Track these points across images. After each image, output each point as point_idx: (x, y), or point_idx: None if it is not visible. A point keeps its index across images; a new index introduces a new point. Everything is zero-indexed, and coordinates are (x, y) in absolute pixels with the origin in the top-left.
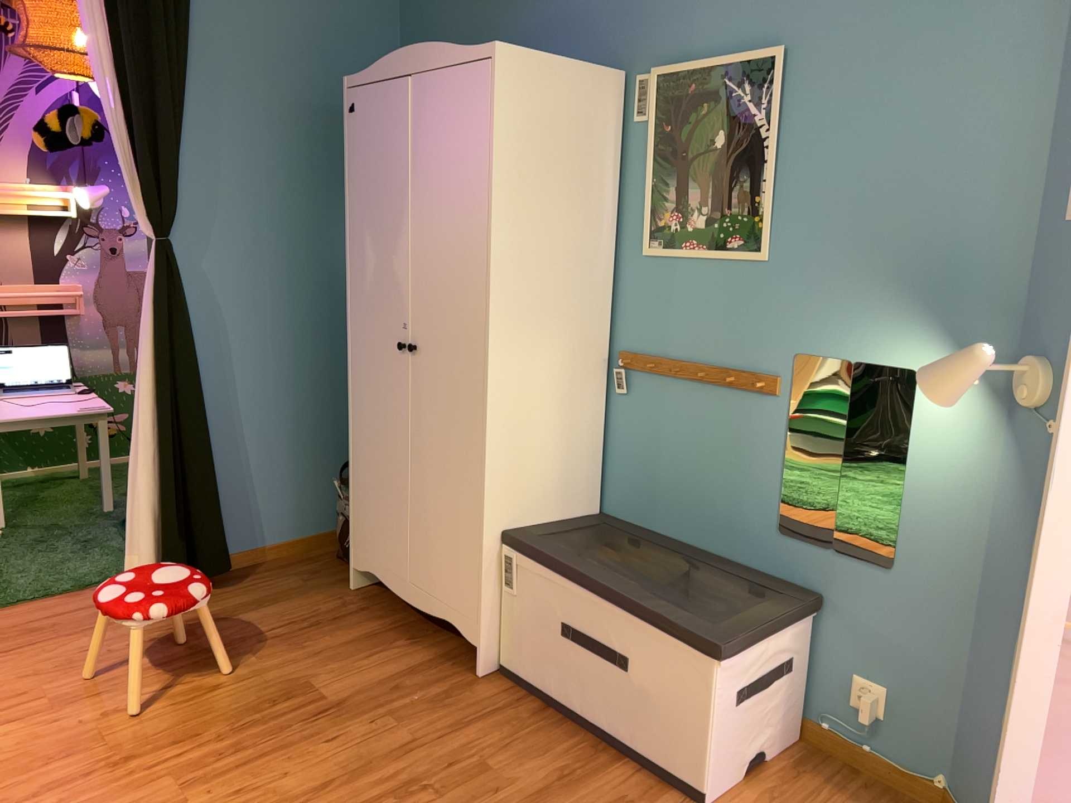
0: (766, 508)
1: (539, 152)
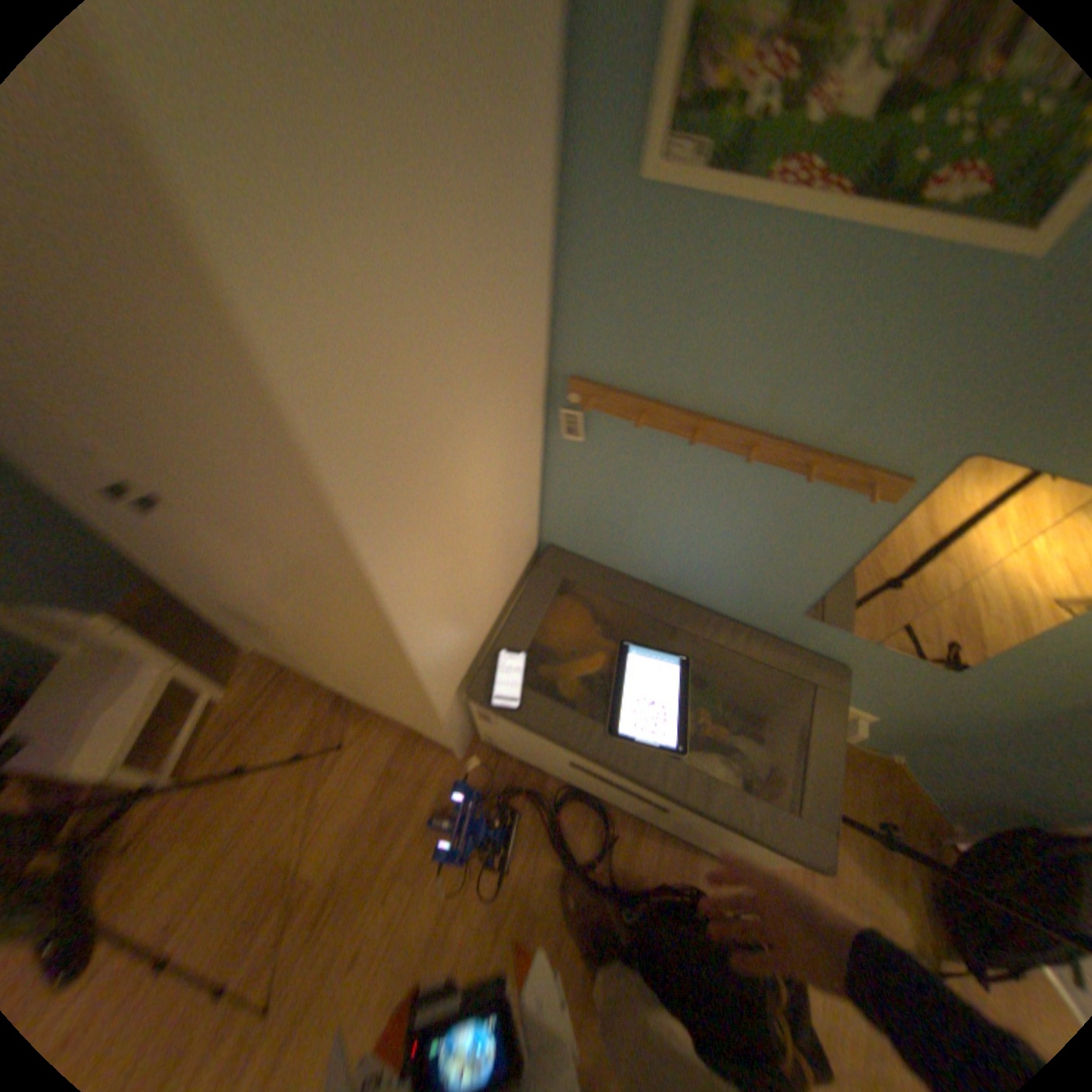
0: (798, 597)
1: None
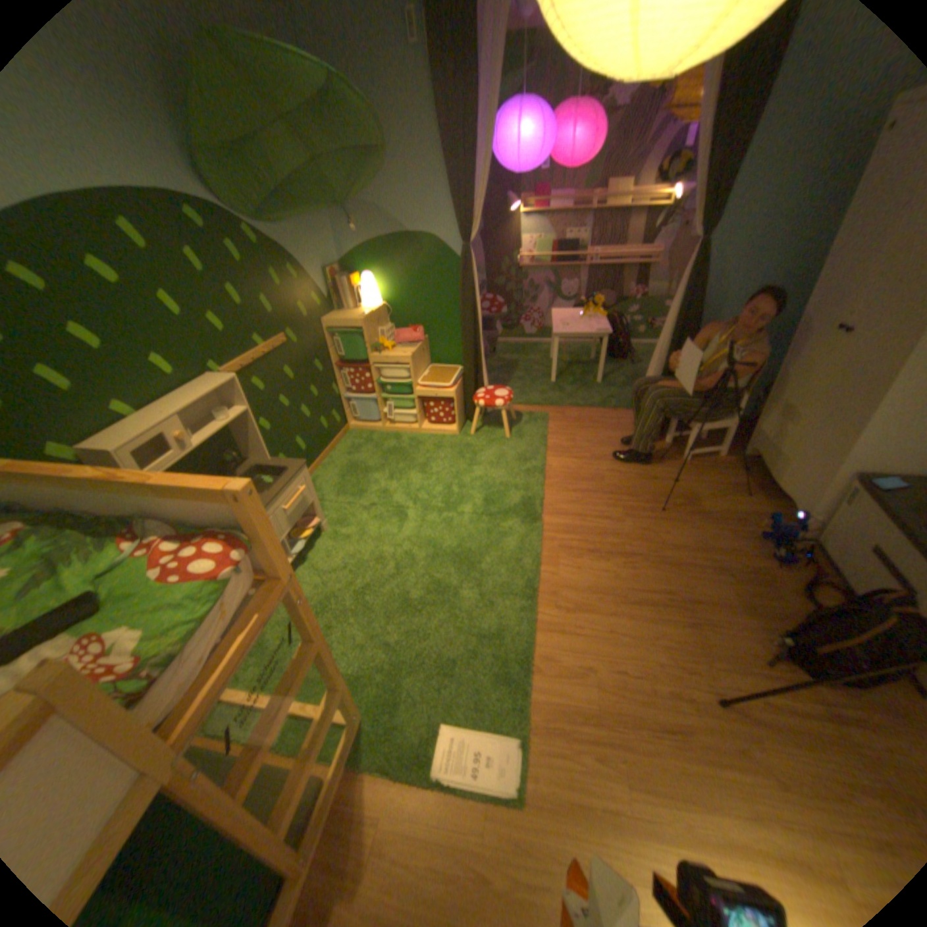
0: None
1: None
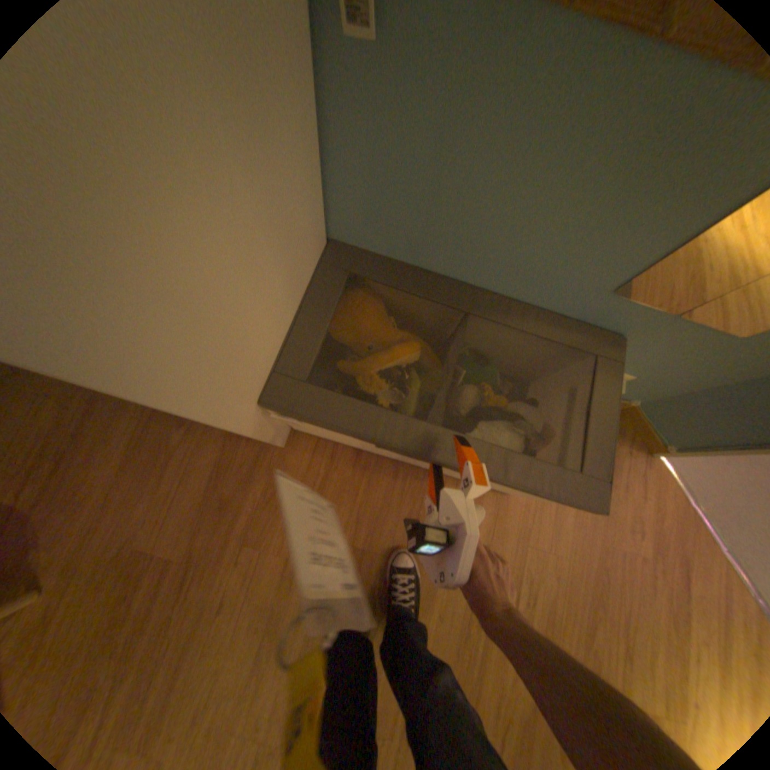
0: (616, 271)
1: None
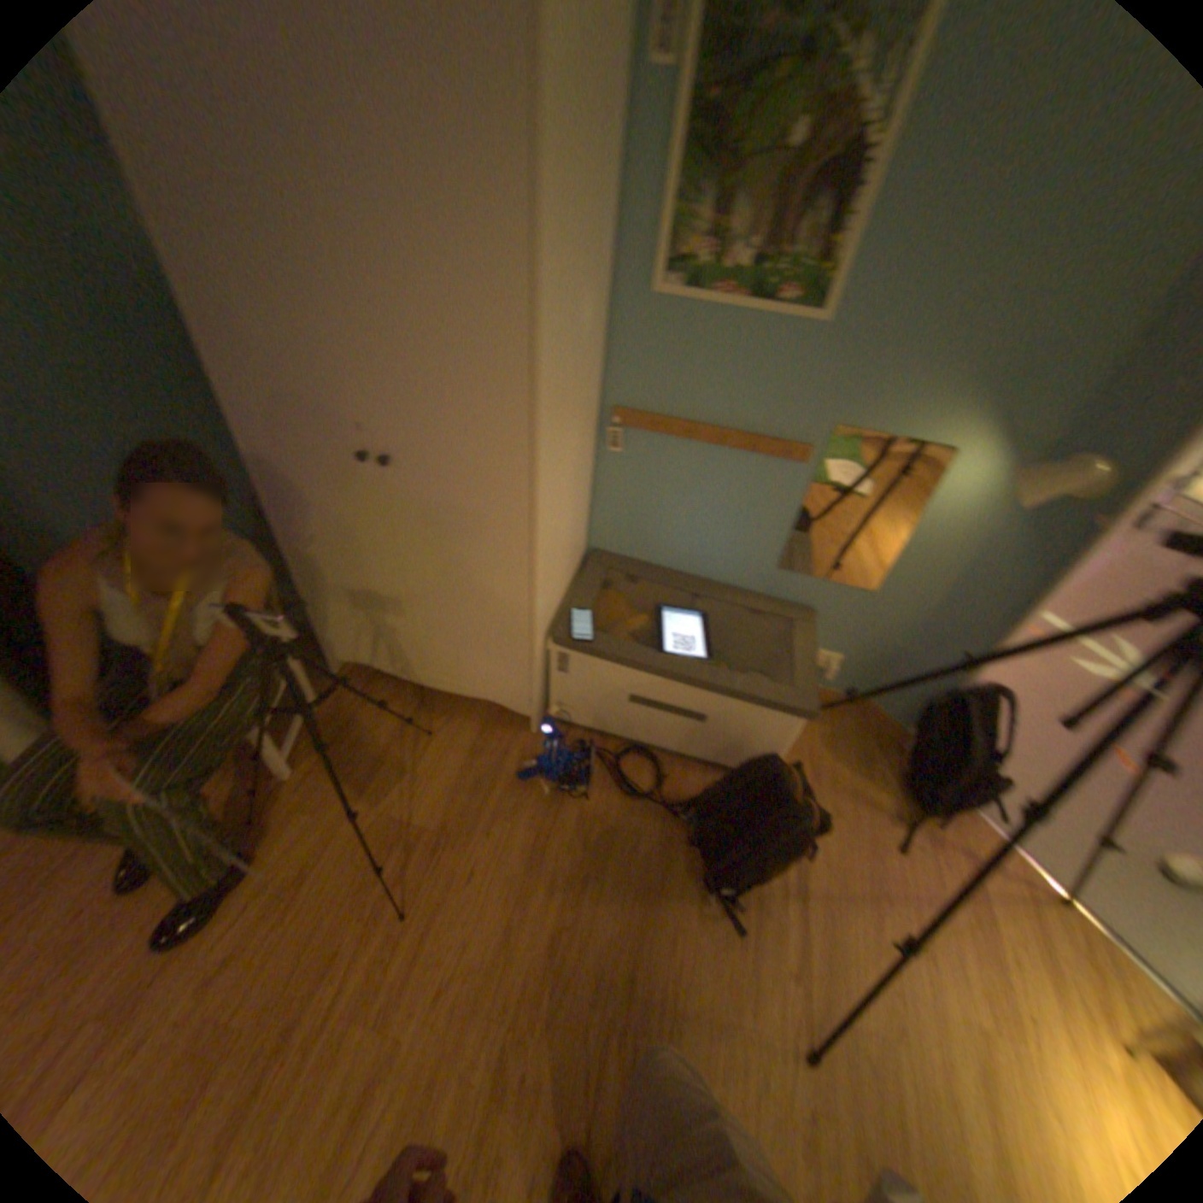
0: (767, 552)
1: (577, 146)
